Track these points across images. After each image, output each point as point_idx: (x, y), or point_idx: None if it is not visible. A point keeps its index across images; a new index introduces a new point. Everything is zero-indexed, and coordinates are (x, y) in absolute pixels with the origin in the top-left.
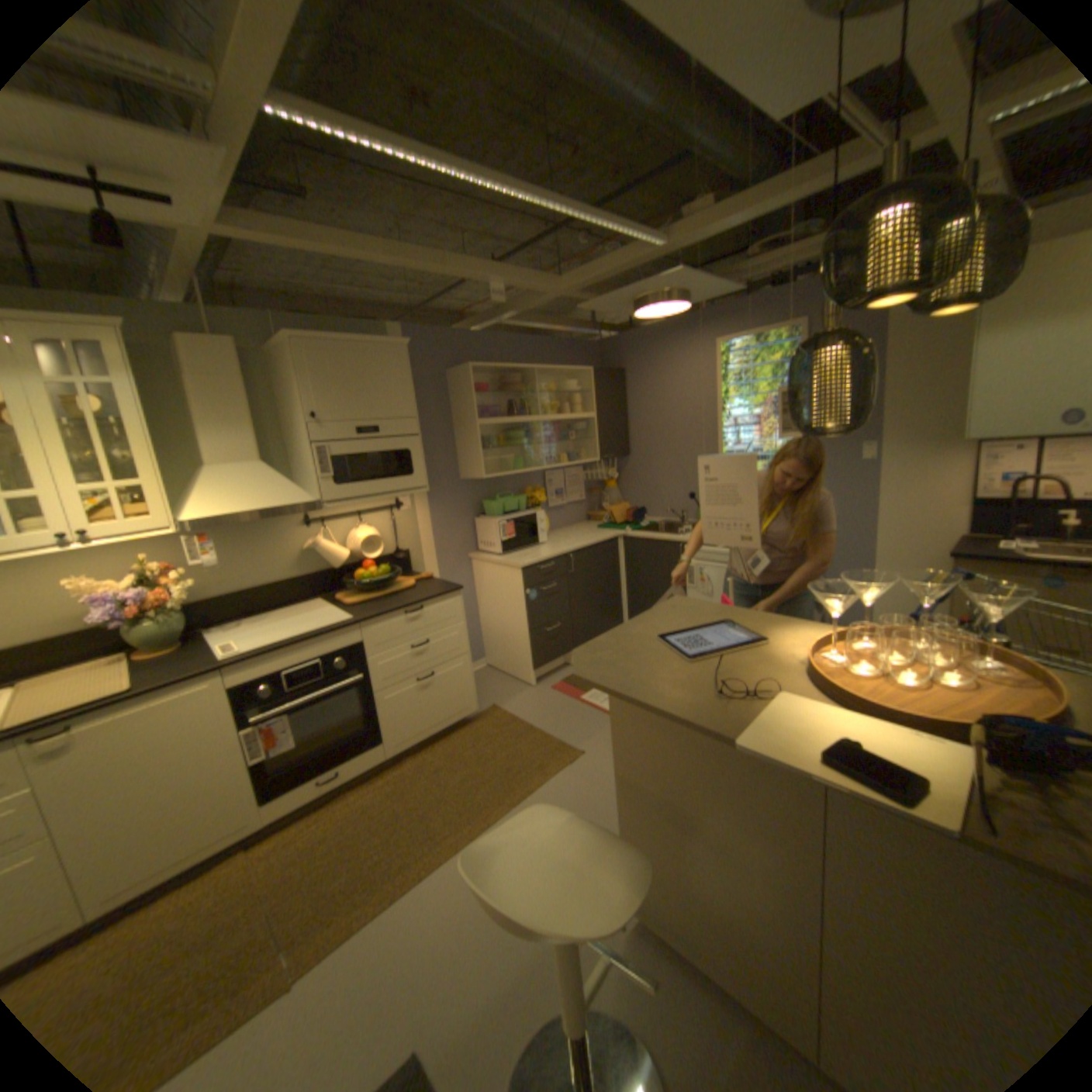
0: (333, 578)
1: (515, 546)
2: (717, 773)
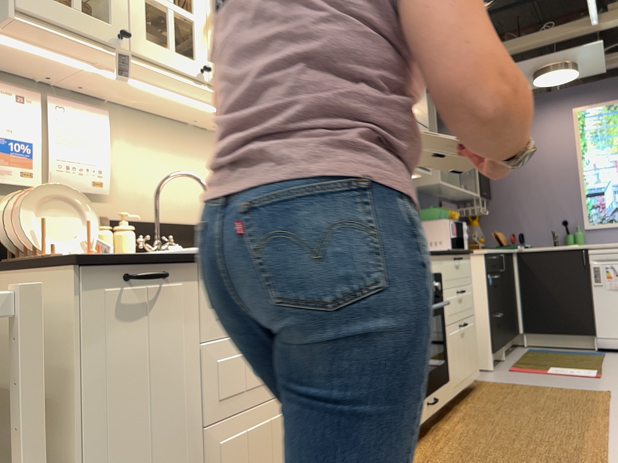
0: None
1: (457, 245)
2: None
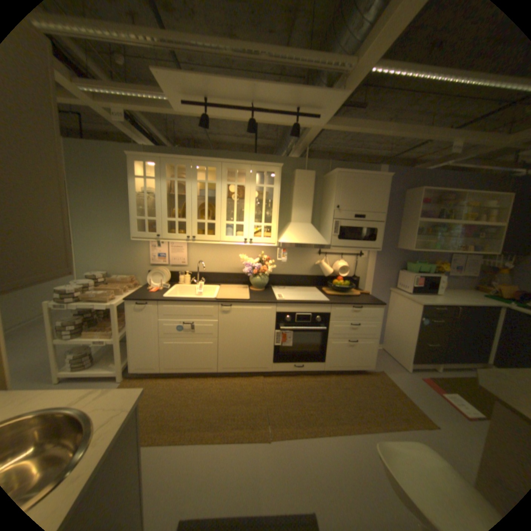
0: (323, 280)
1: (421, 292)
2: None
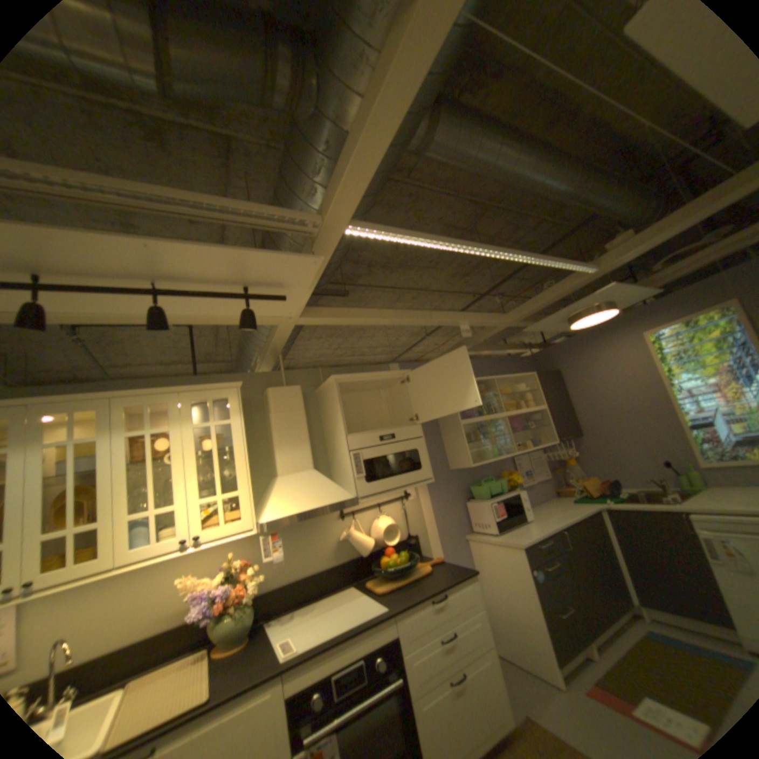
0: (362, 566)
1: (508, 527)
2: None
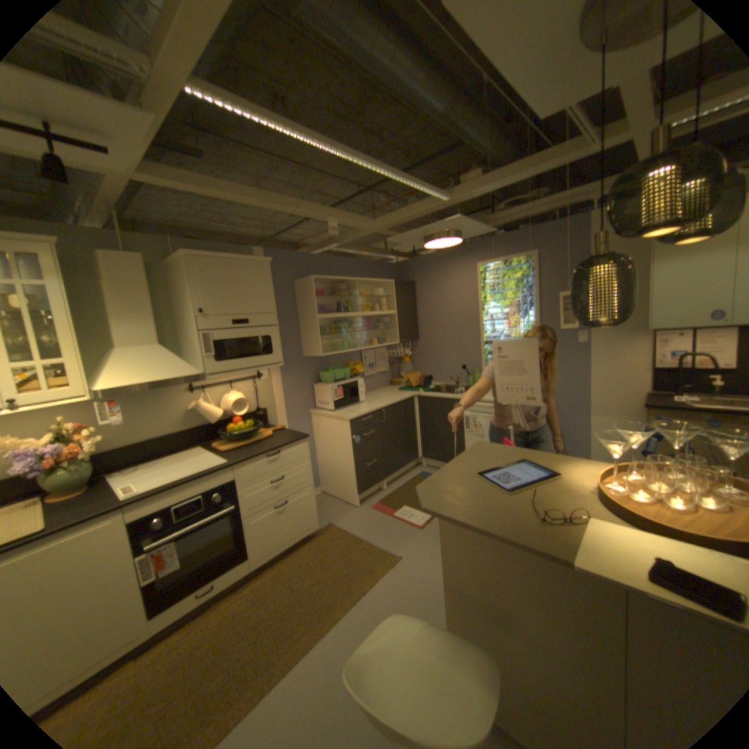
0: (209, 431)
1: (343, 404)
2: (532, 581)
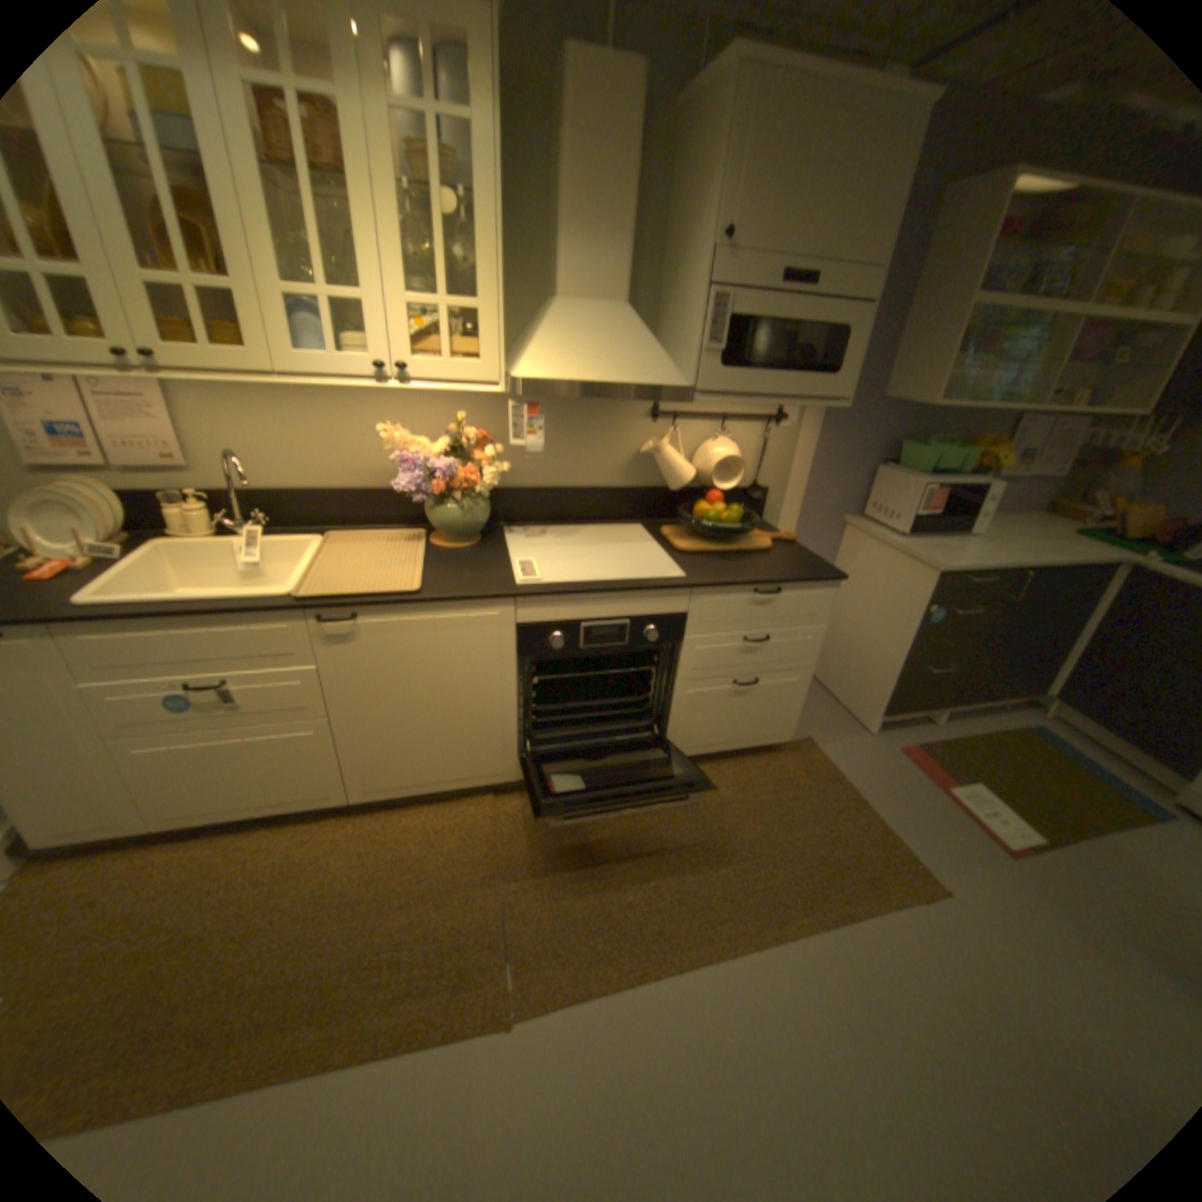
0: (664, 504)
1: (933, 529)
2: None
